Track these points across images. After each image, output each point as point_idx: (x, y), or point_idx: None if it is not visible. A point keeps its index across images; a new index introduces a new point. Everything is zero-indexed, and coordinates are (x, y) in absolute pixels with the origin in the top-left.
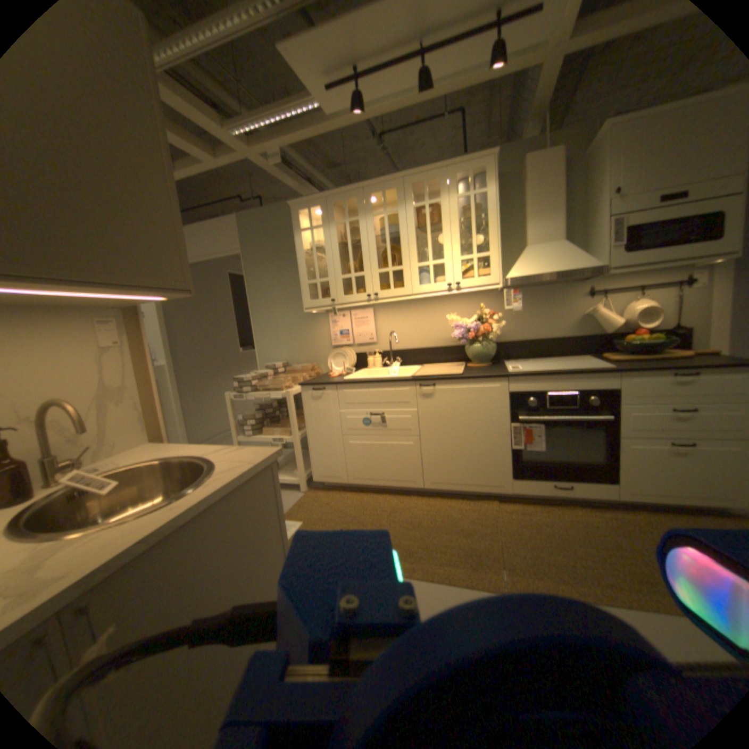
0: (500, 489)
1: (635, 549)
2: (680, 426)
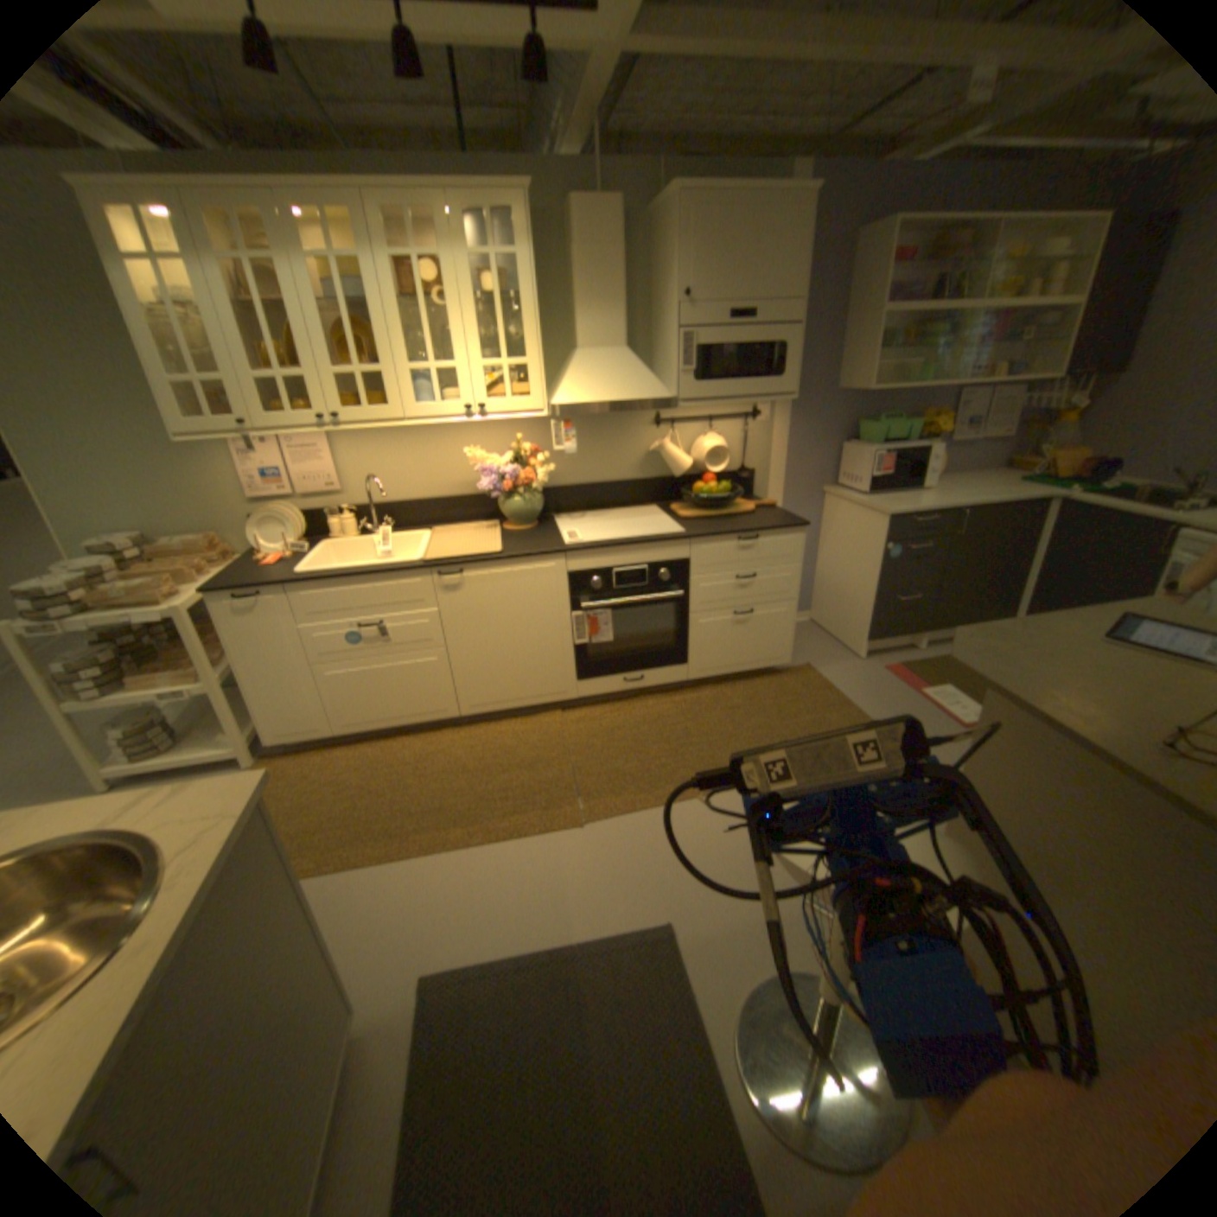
0: (567, 699)
1: (706, 734)
2: (744, 596)
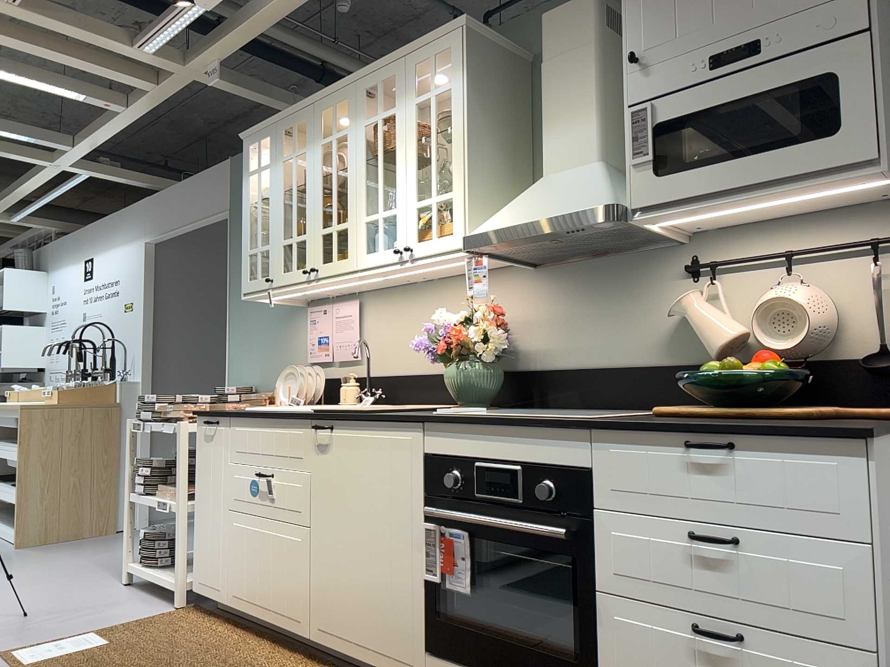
0: None
1: None
2: (709, 580)
